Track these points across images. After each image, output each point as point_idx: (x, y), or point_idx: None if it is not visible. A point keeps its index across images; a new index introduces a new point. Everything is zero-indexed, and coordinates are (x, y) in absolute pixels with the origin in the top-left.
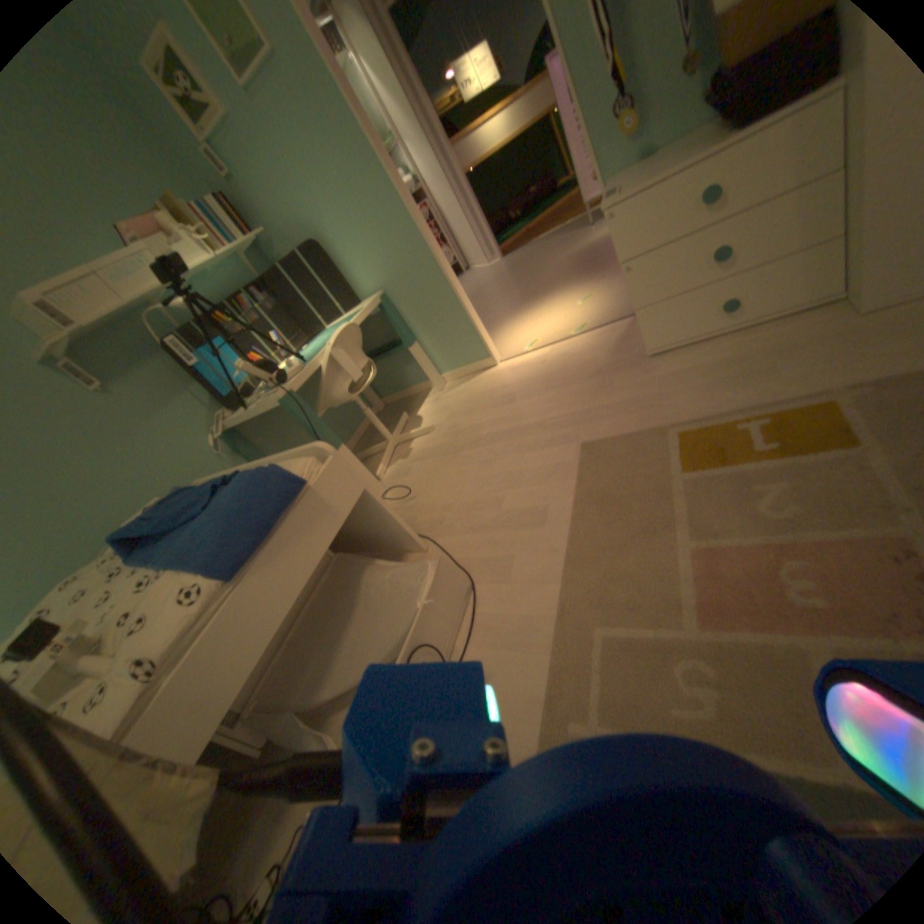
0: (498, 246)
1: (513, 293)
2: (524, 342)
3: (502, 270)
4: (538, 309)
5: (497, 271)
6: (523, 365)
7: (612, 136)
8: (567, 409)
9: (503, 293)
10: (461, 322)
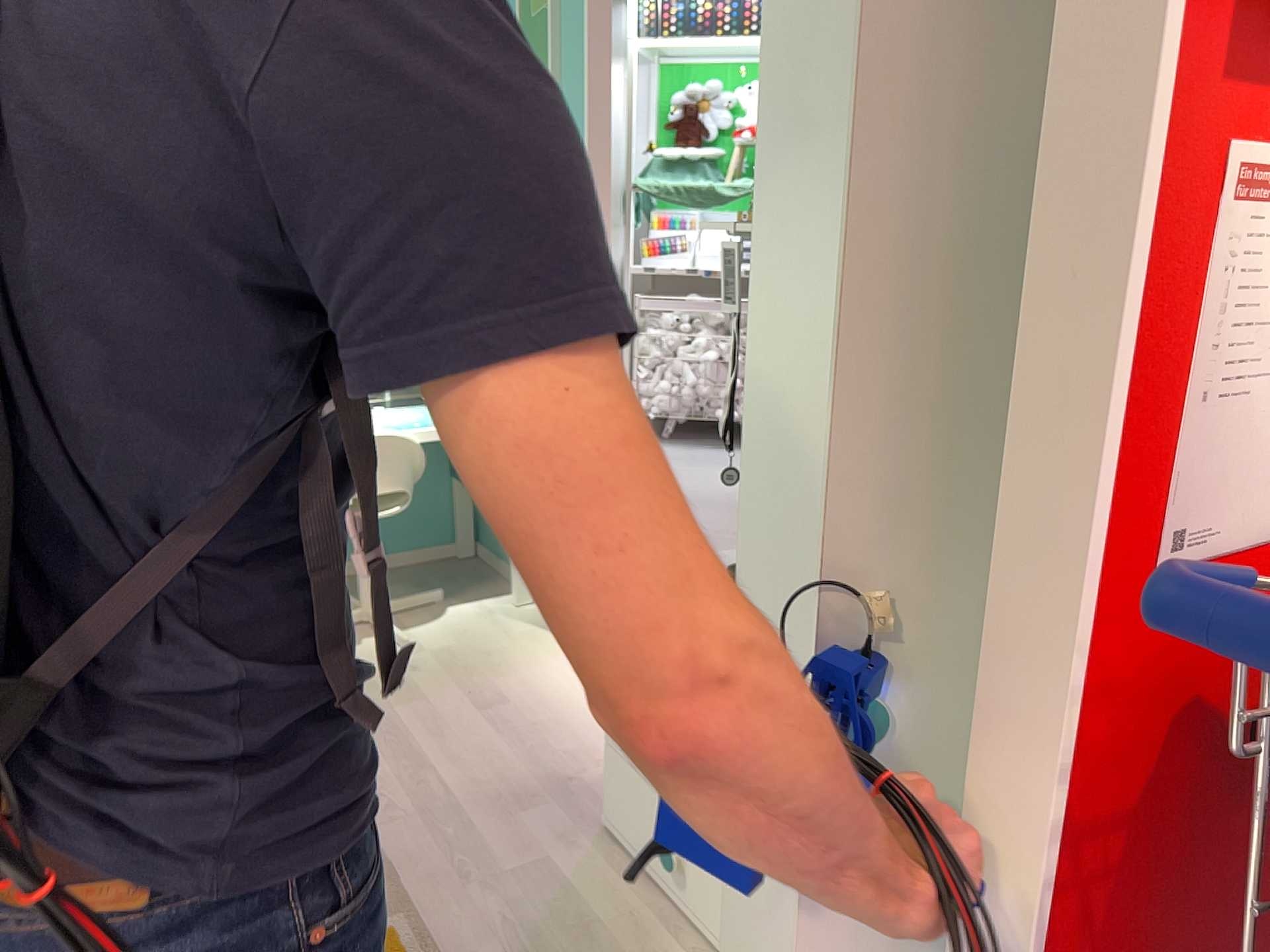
0: None
1: None
2: None
3: None
4: None
5: None
6: None
7: None
8: (461, 785)
9: None
10: None
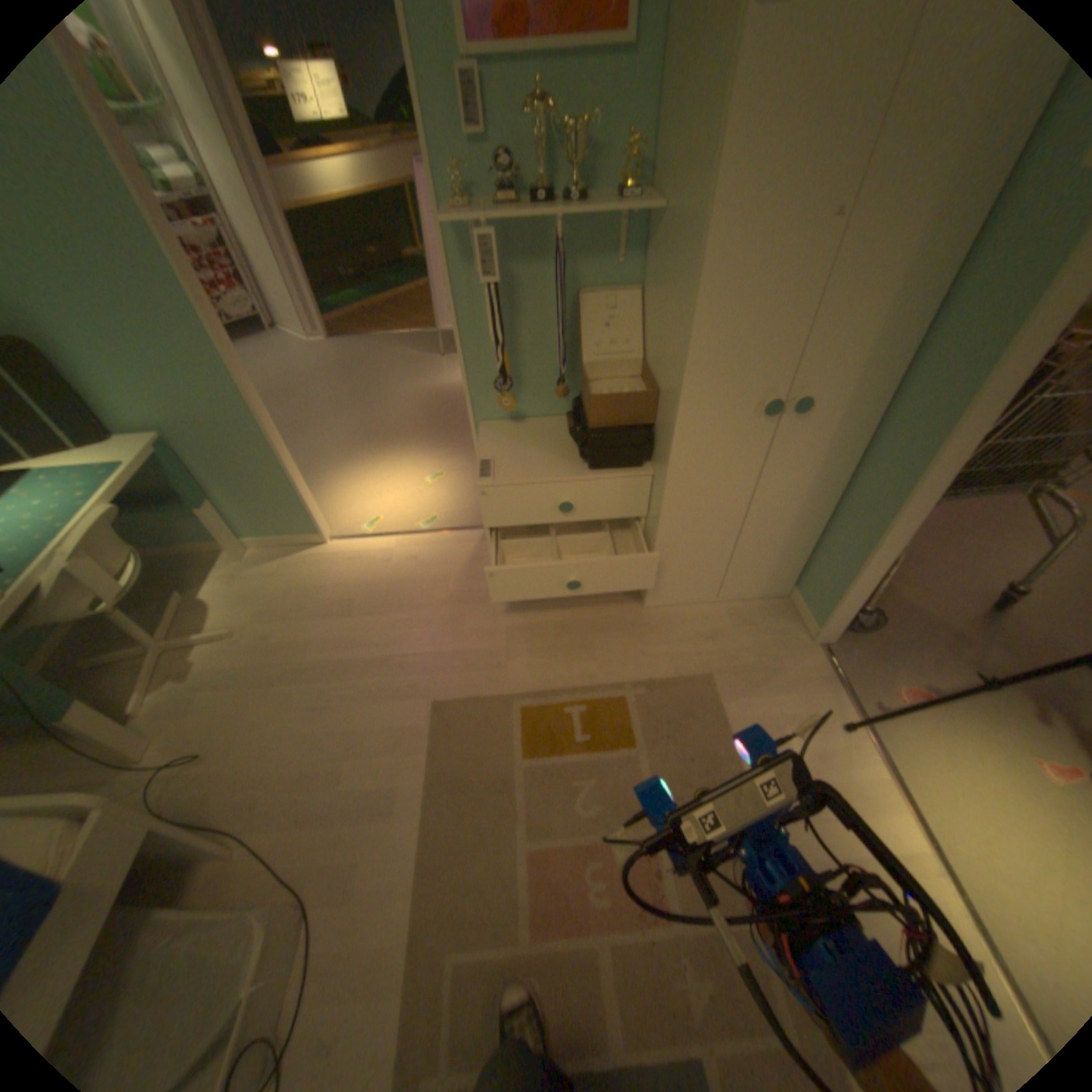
0: (321, 318)
1: (346, 421)
2: (363, 517)
3: (328, 366)
4: (381, 468)
5: (322, 364)
6: (363, 557)
7: (490, 392)
8: (417, 645)
9: (331, 412)
10: (284, 494)
